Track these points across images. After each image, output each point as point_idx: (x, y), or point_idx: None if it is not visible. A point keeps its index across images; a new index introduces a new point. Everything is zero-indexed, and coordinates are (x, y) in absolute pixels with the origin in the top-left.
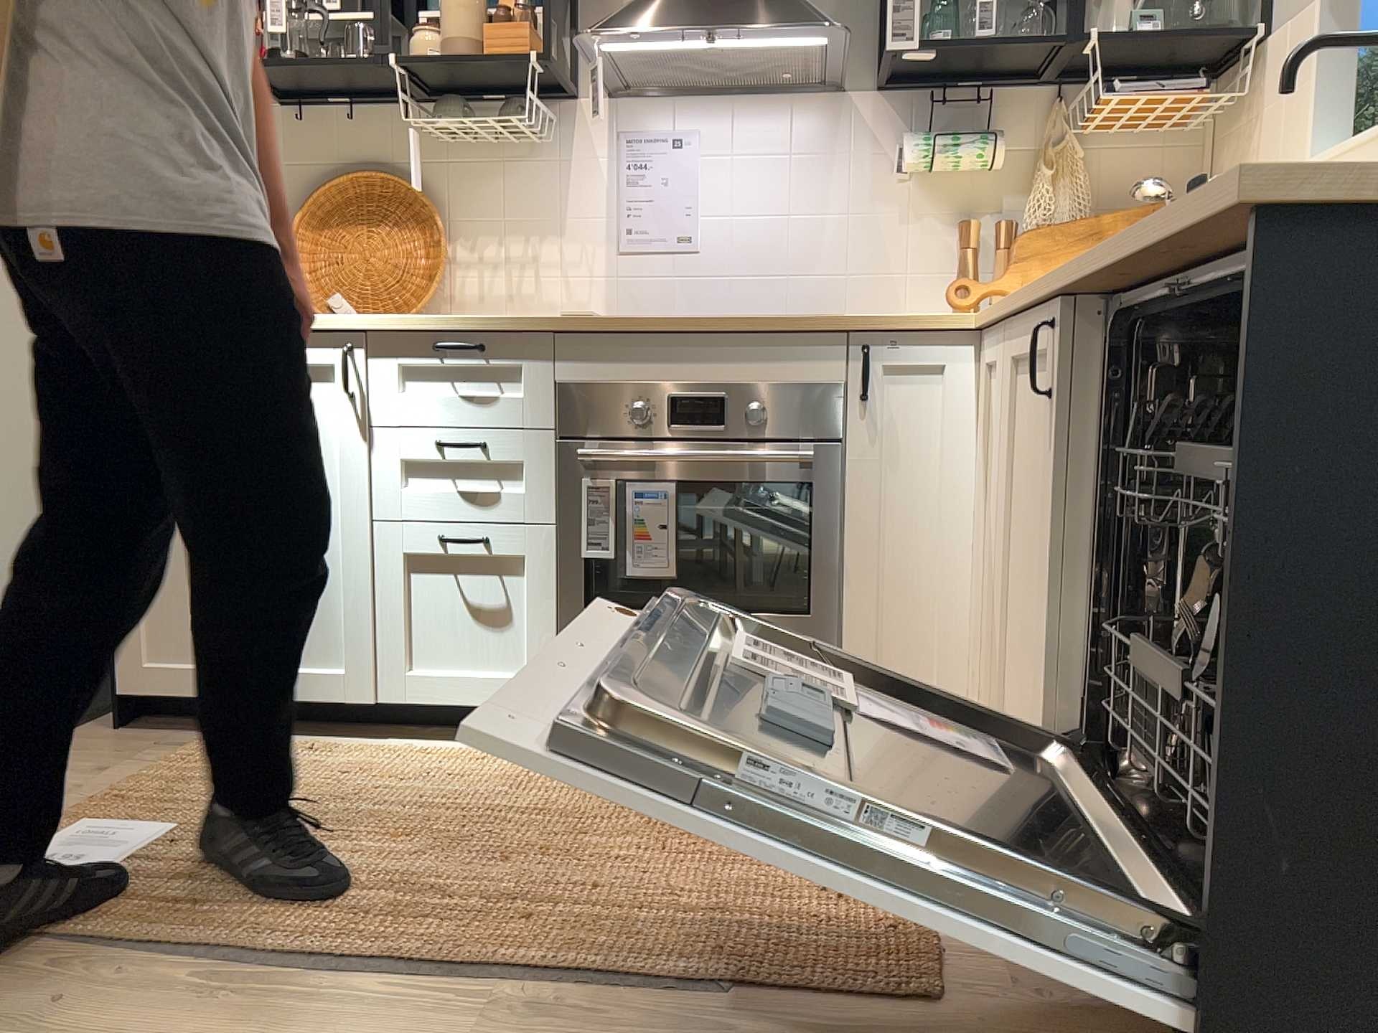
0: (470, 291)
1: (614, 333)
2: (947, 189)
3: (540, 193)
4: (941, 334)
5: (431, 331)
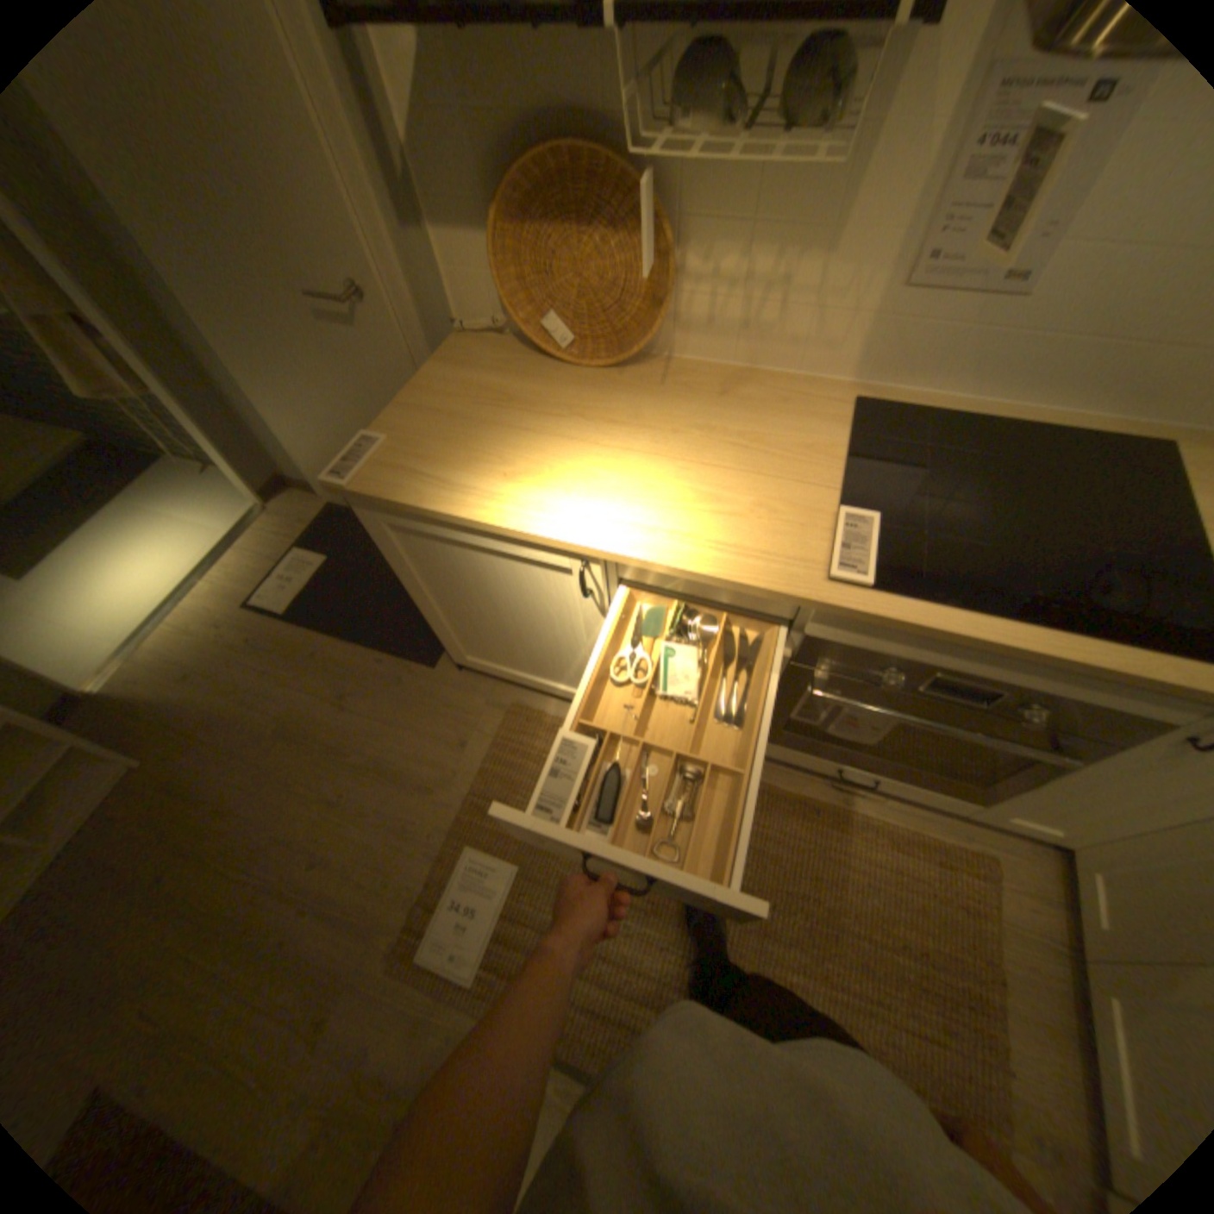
0: (700, 308)
1: (896, 625)
2: None
3: (821, 175)
4: None
5: (674, 572)
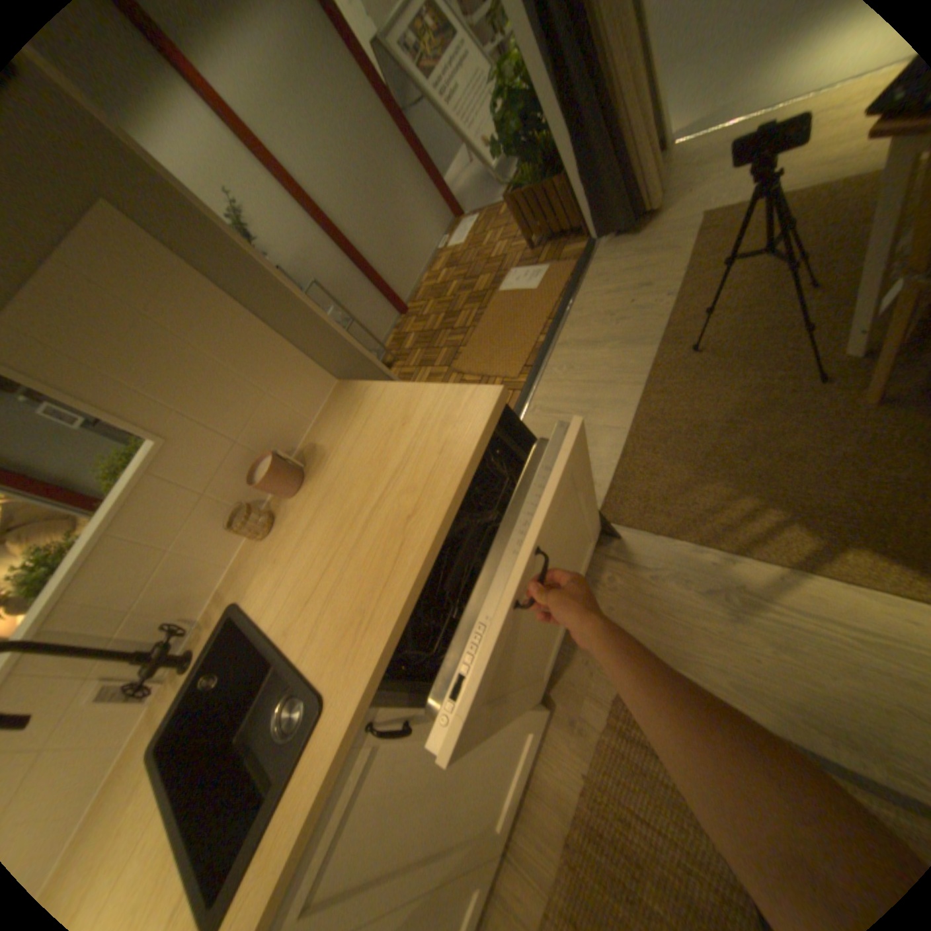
0: None
1: None
2: None
3: None
4: None
5: None
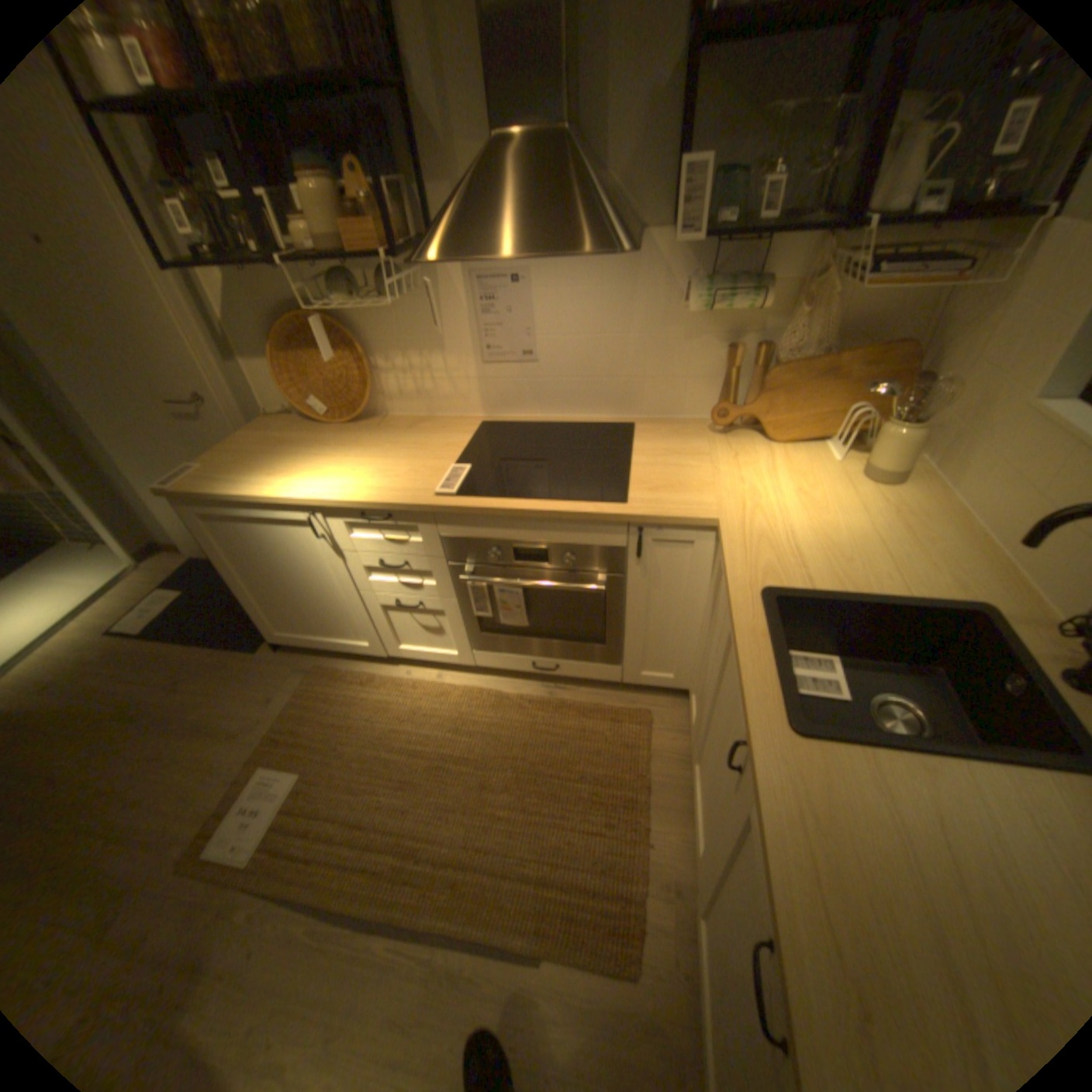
0: (392, 387)
1: (469, 513)
2: (725, 311)
3: (423, 319)
4: (690, 525)
5: (355, 507)
